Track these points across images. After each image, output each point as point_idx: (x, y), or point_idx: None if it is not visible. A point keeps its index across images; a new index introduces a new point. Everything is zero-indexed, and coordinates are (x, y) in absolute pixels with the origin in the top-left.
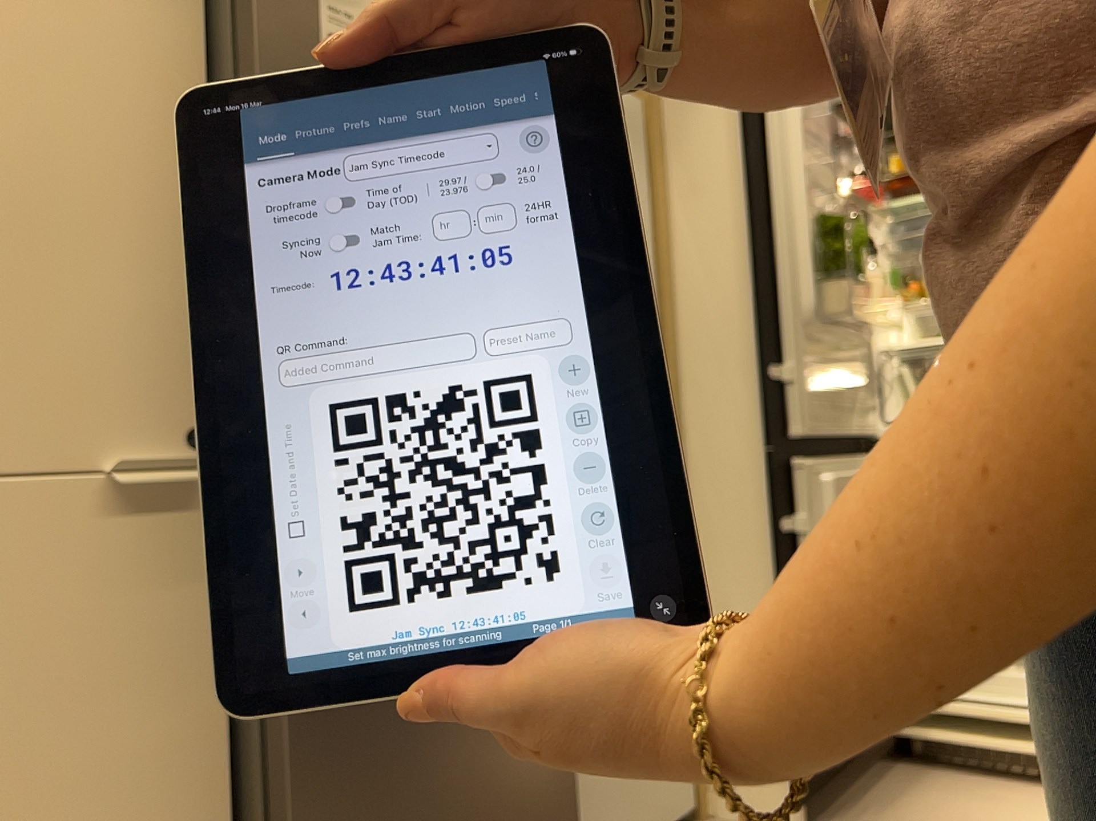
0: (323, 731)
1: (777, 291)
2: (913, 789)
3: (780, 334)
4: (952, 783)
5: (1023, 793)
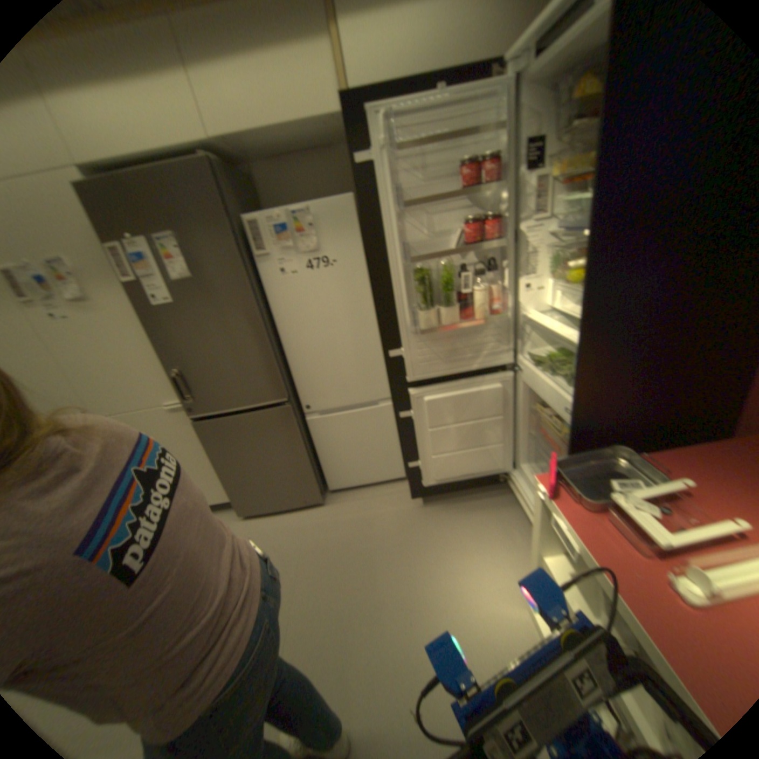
0: (215, 458)
1: (393, 314)
2: (488, 510)
3: (396, 334)
4: (507, 517)
5: (522, 540)
